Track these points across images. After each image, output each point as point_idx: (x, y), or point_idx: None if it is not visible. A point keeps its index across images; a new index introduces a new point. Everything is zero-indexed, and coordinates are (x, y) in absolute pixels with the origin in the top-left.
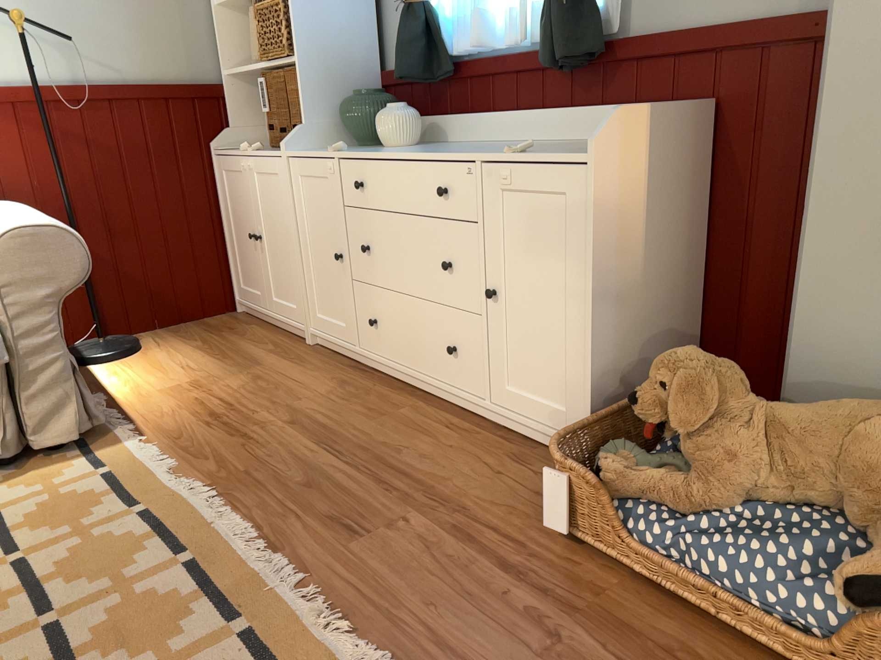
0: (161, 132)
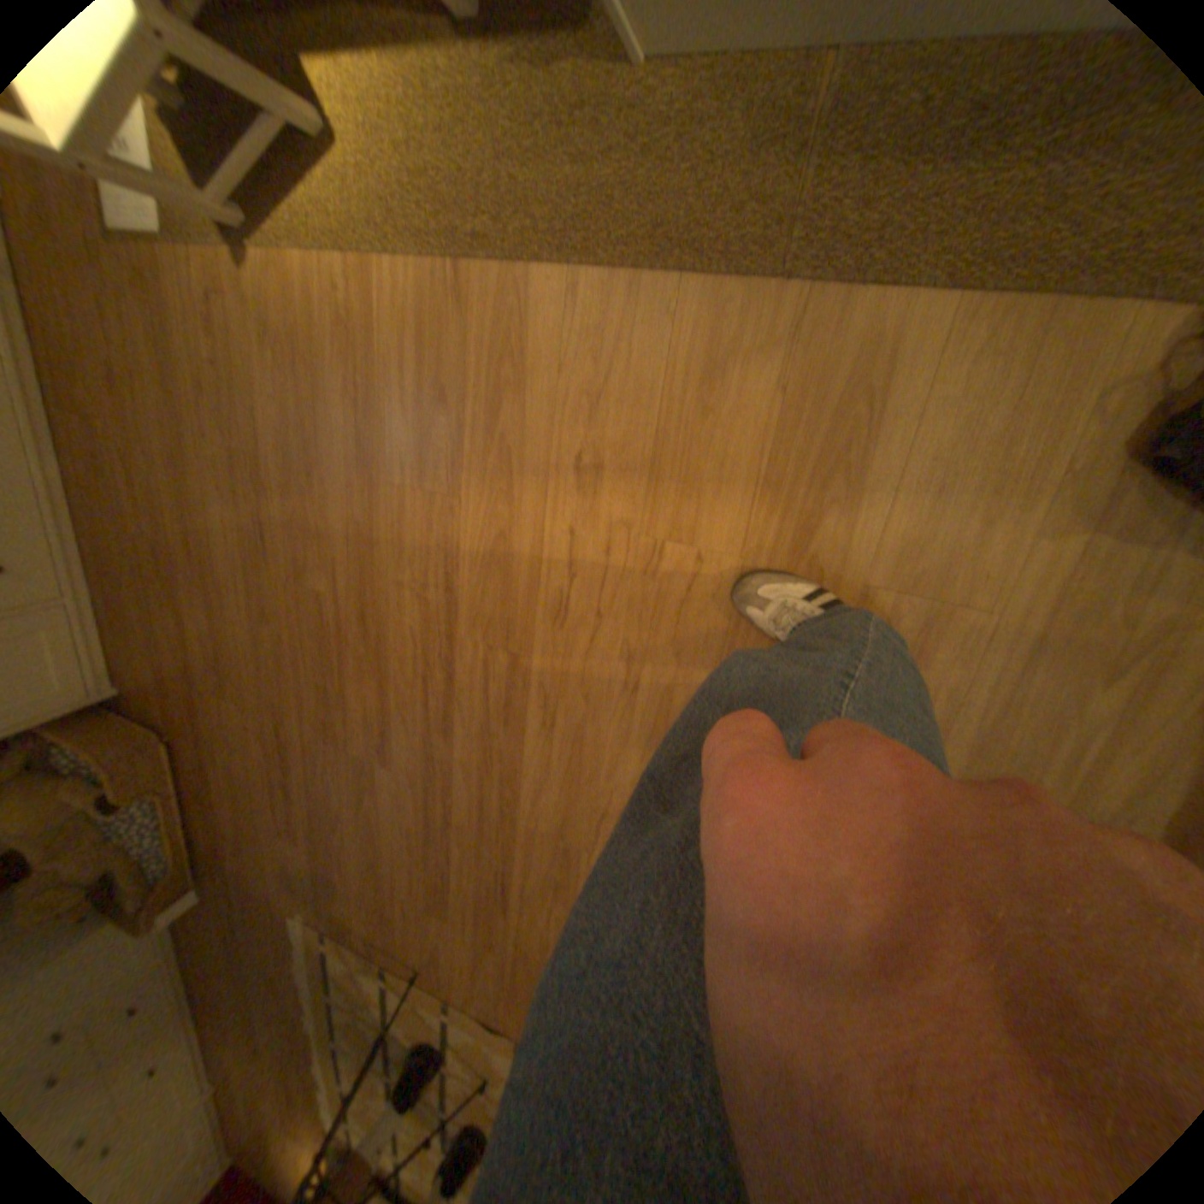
0: None
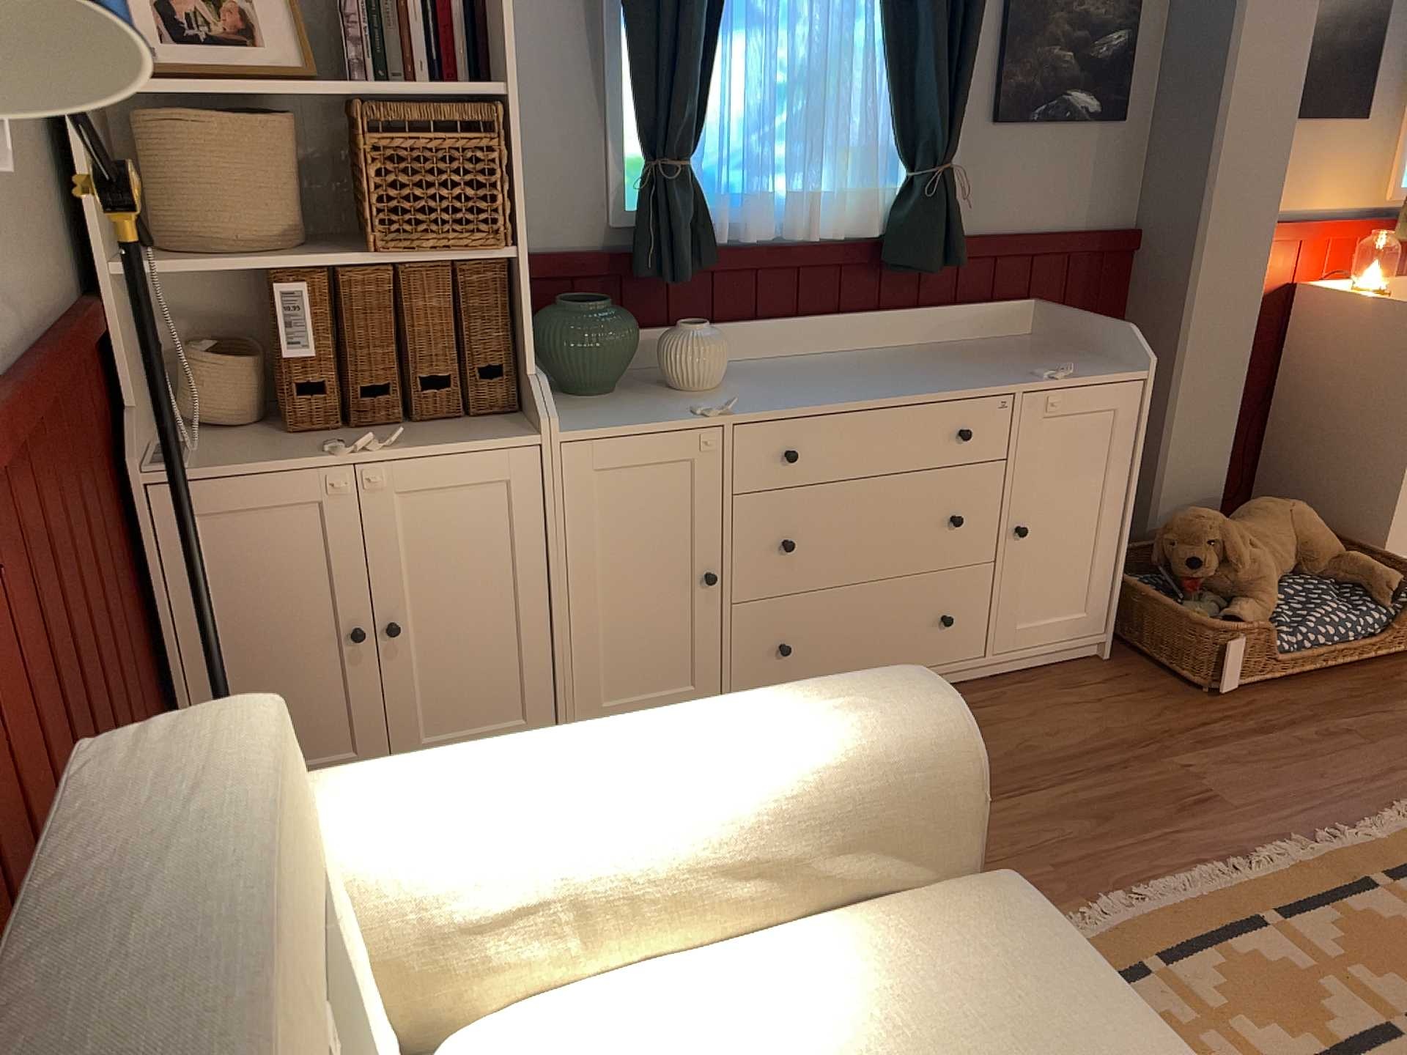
0: (80, 456)
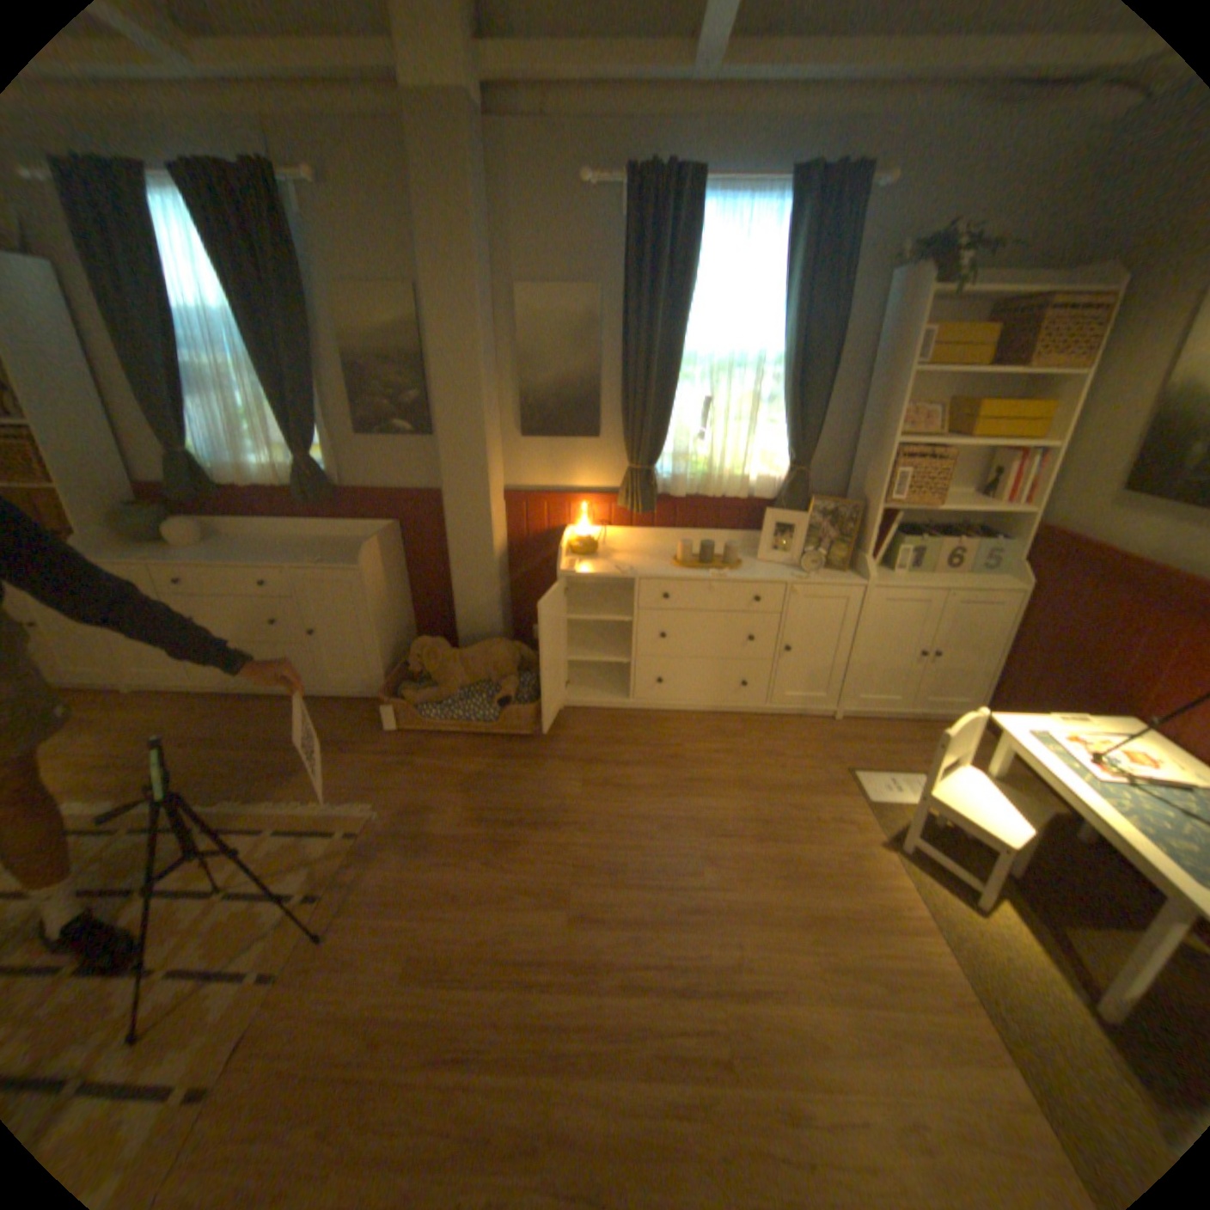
0: None
